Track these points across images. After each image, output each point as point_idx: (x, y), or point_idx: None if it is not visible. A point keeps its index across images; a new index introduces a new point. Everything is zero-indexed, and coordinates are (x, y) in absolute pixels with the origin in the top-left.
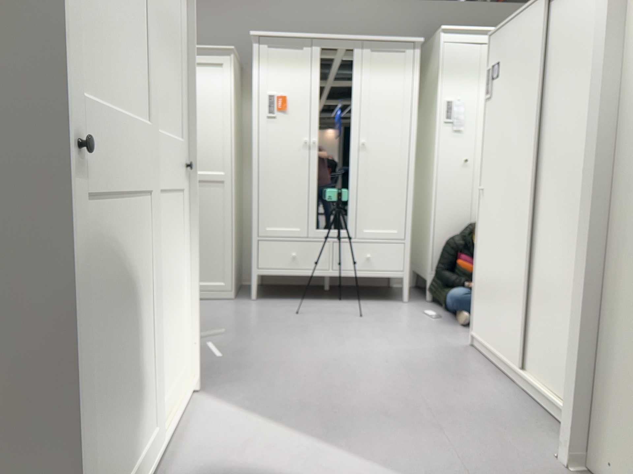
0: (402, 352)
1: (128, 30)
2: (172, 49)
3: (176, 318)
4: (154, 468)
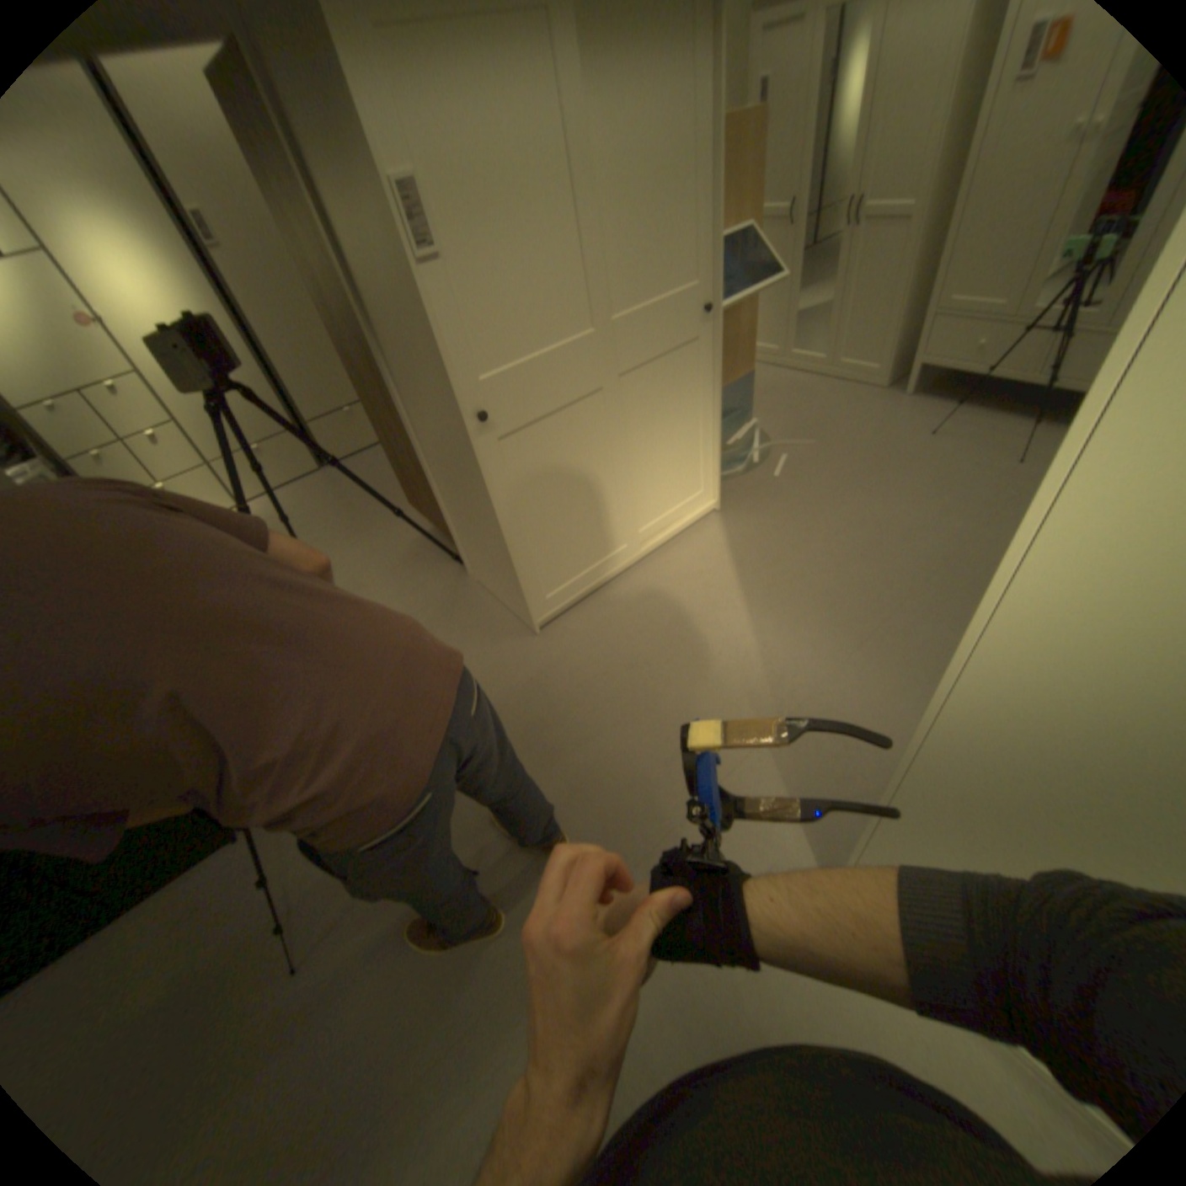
0: (985, 541)
1: (551, 265)
2: (674, 182)
3: (683, 458)
4: (625, 566)
